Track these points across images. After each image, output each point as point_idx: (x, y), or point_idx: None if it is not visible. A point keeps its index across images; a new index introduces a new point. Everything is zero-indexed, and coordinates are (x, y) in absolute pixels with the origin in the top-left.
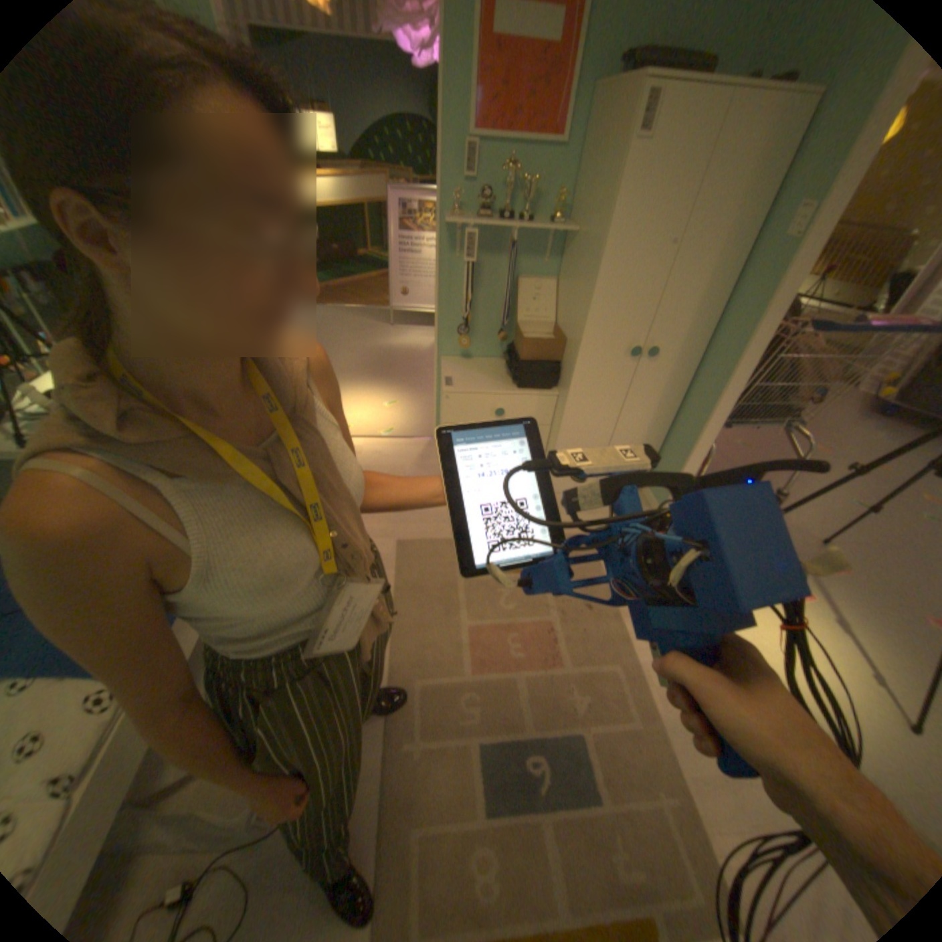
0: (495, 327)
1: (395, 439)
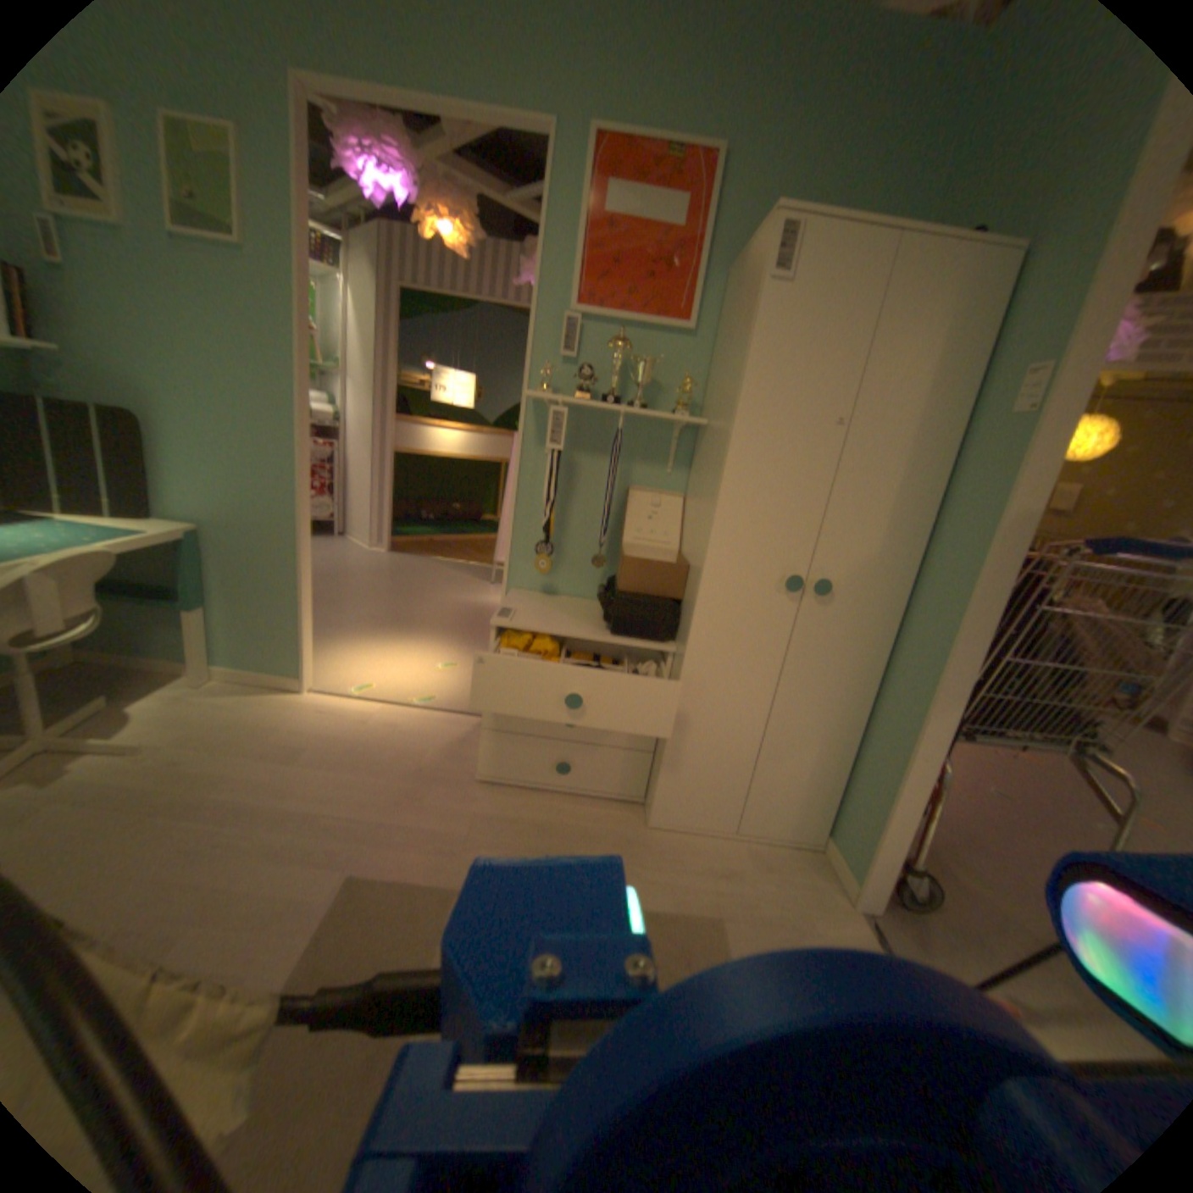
0: (594, 555)
1: (429, 712)
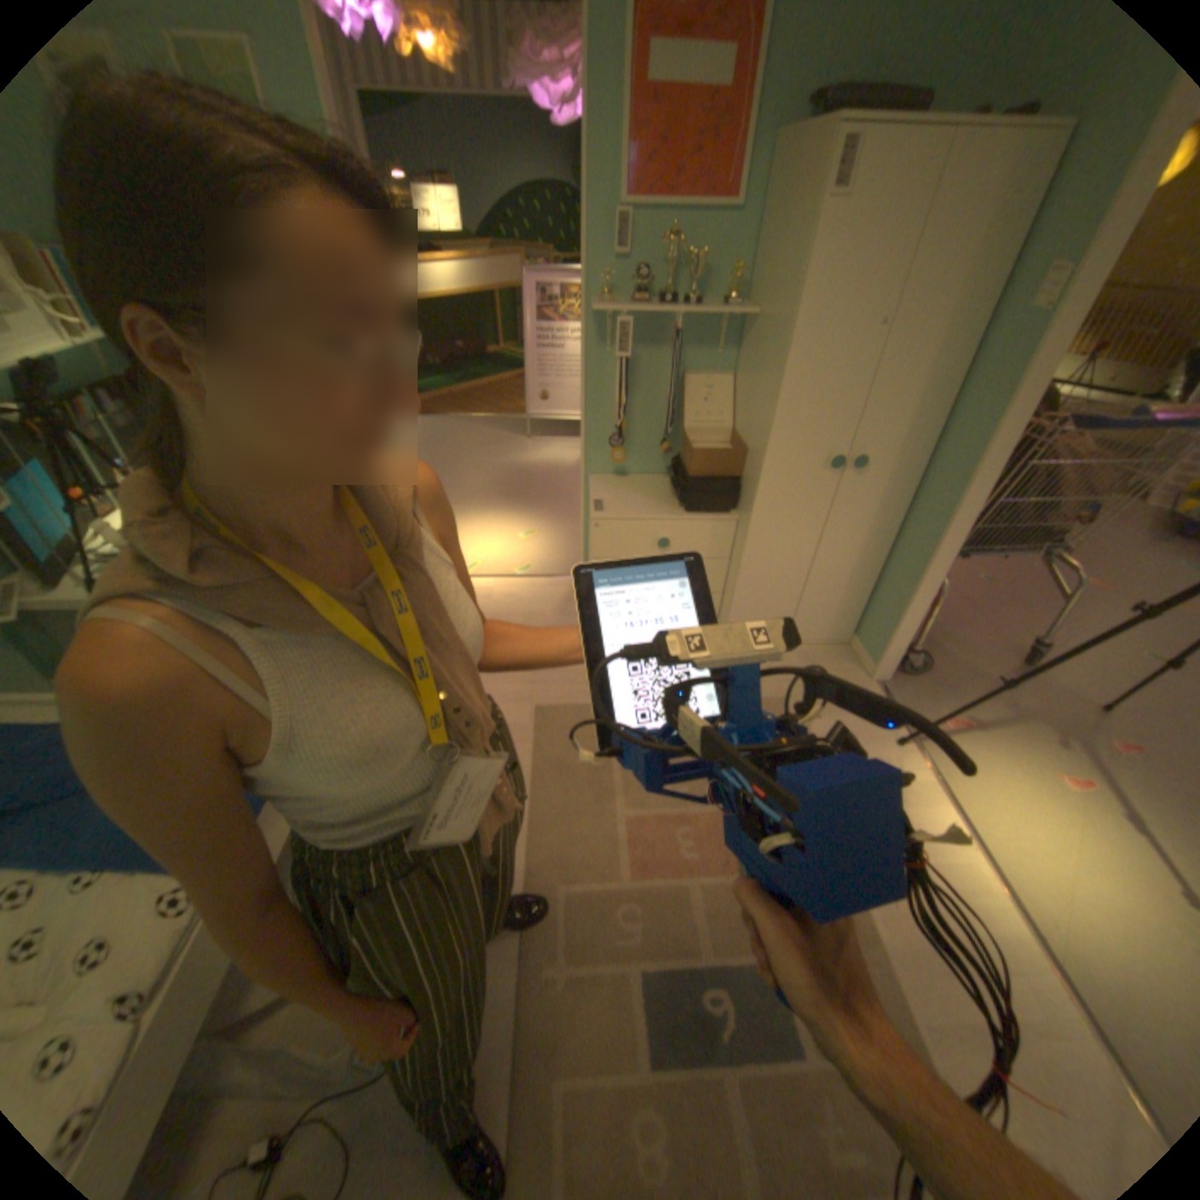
0: (657, 436)
1: (533, 579)
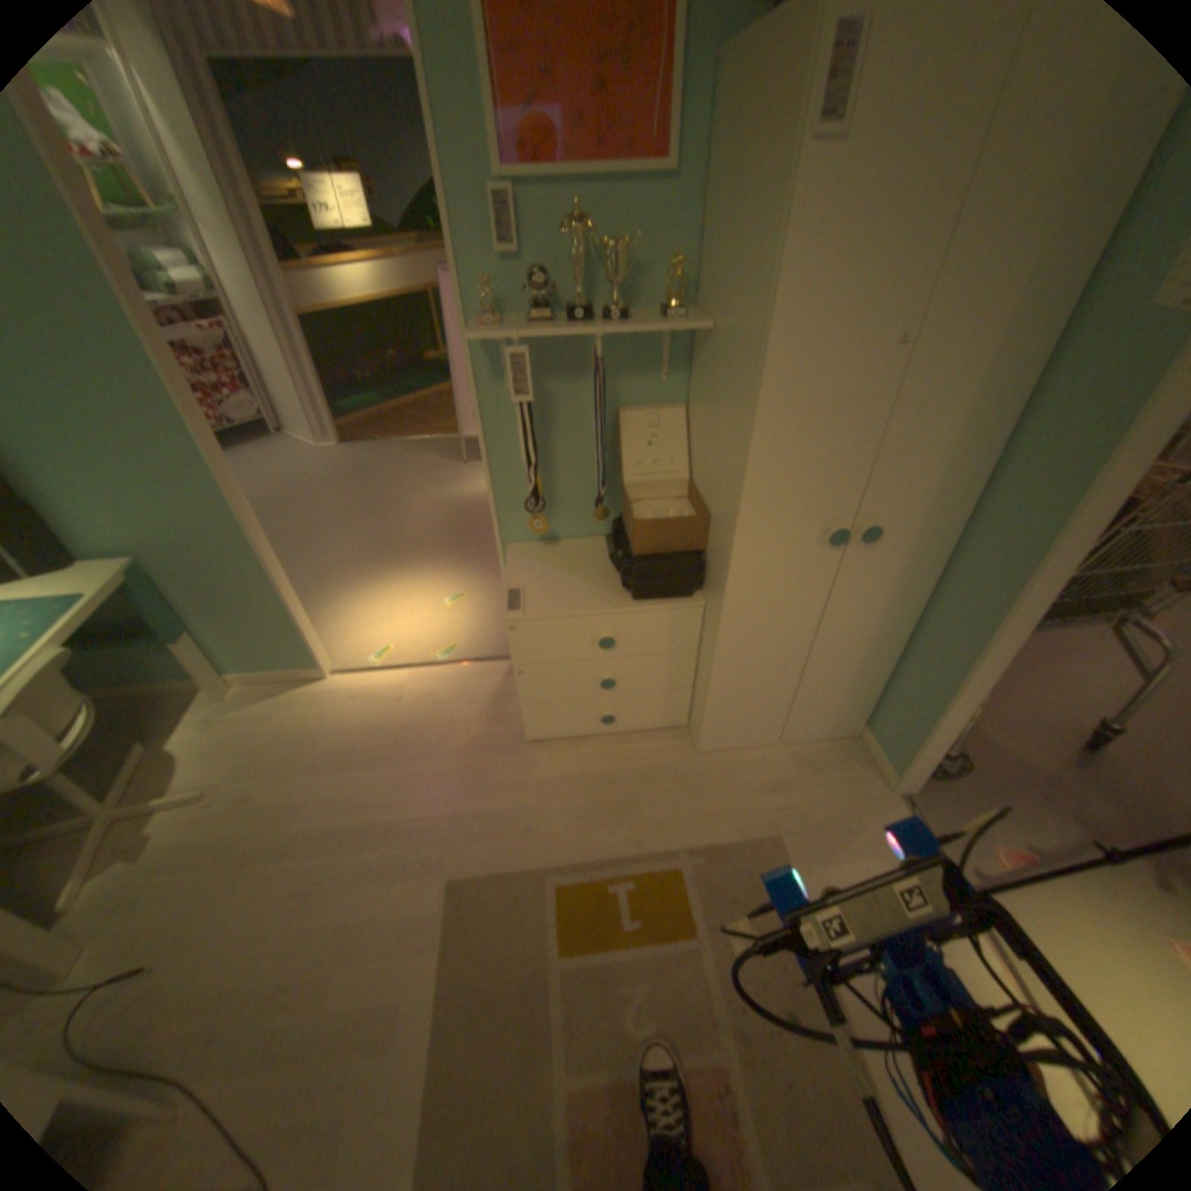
0: (592, 491)
1: (457, 666)
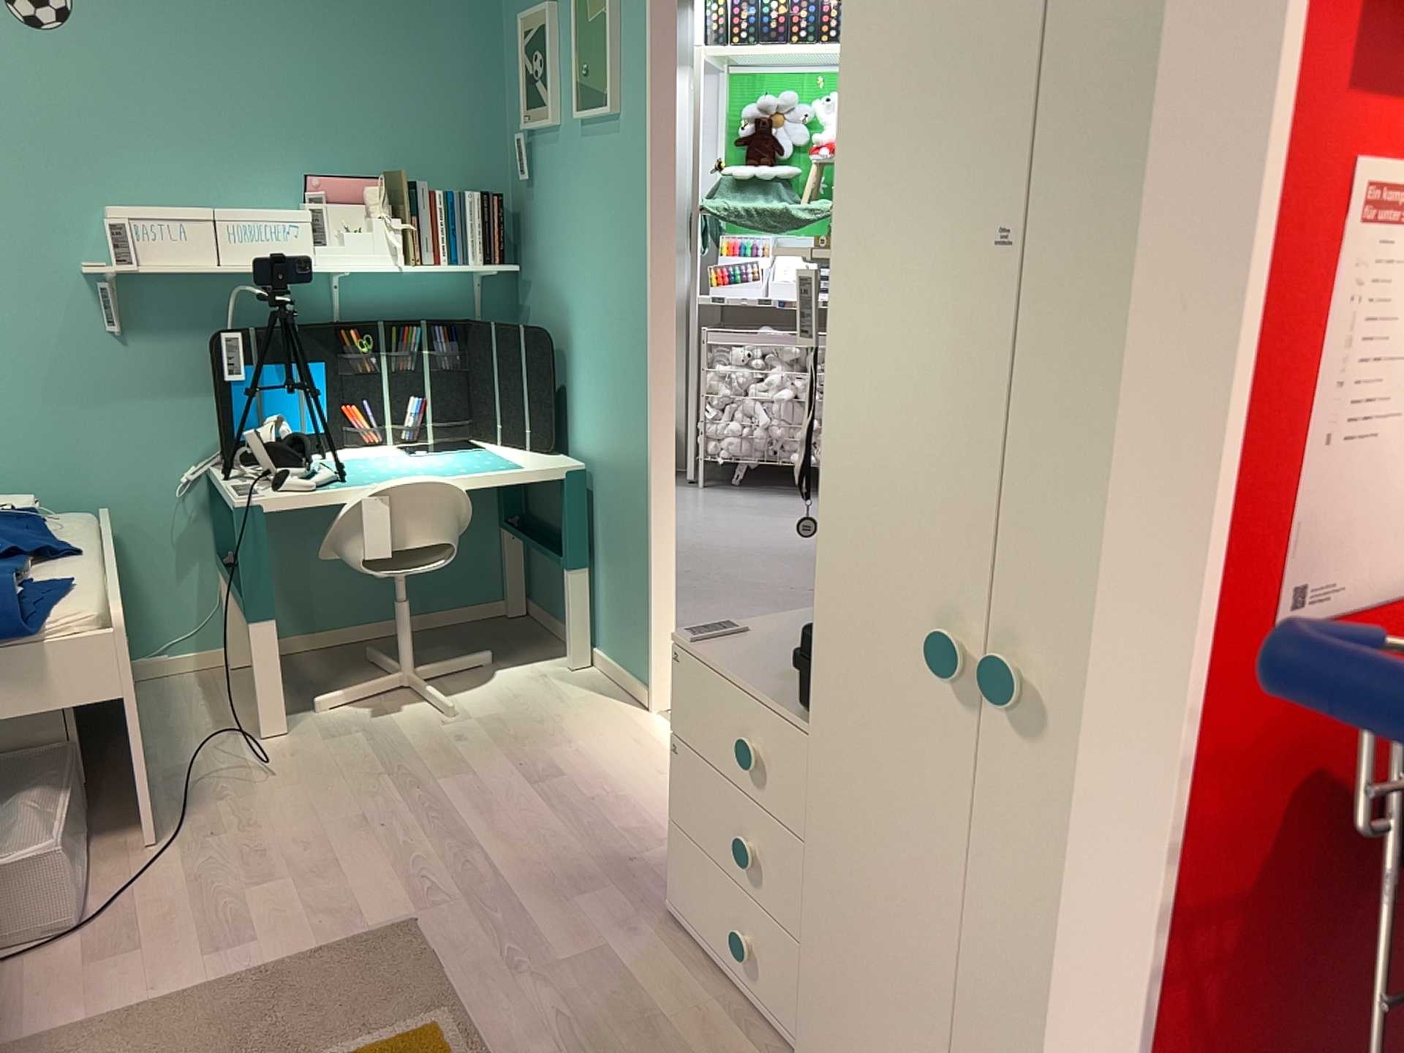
0: None
1: None
